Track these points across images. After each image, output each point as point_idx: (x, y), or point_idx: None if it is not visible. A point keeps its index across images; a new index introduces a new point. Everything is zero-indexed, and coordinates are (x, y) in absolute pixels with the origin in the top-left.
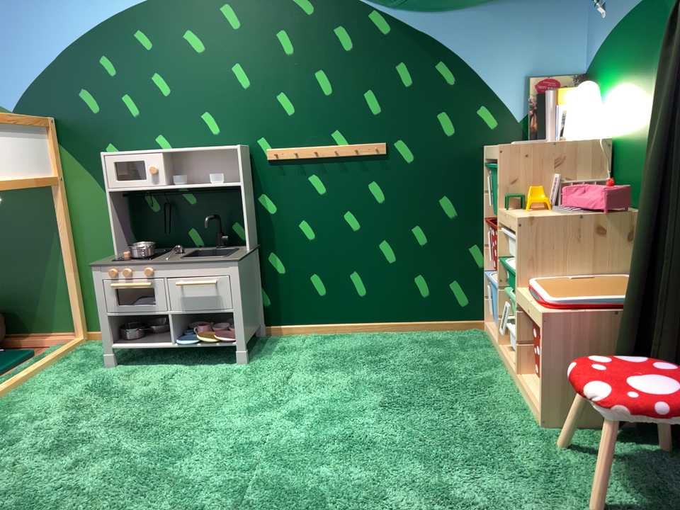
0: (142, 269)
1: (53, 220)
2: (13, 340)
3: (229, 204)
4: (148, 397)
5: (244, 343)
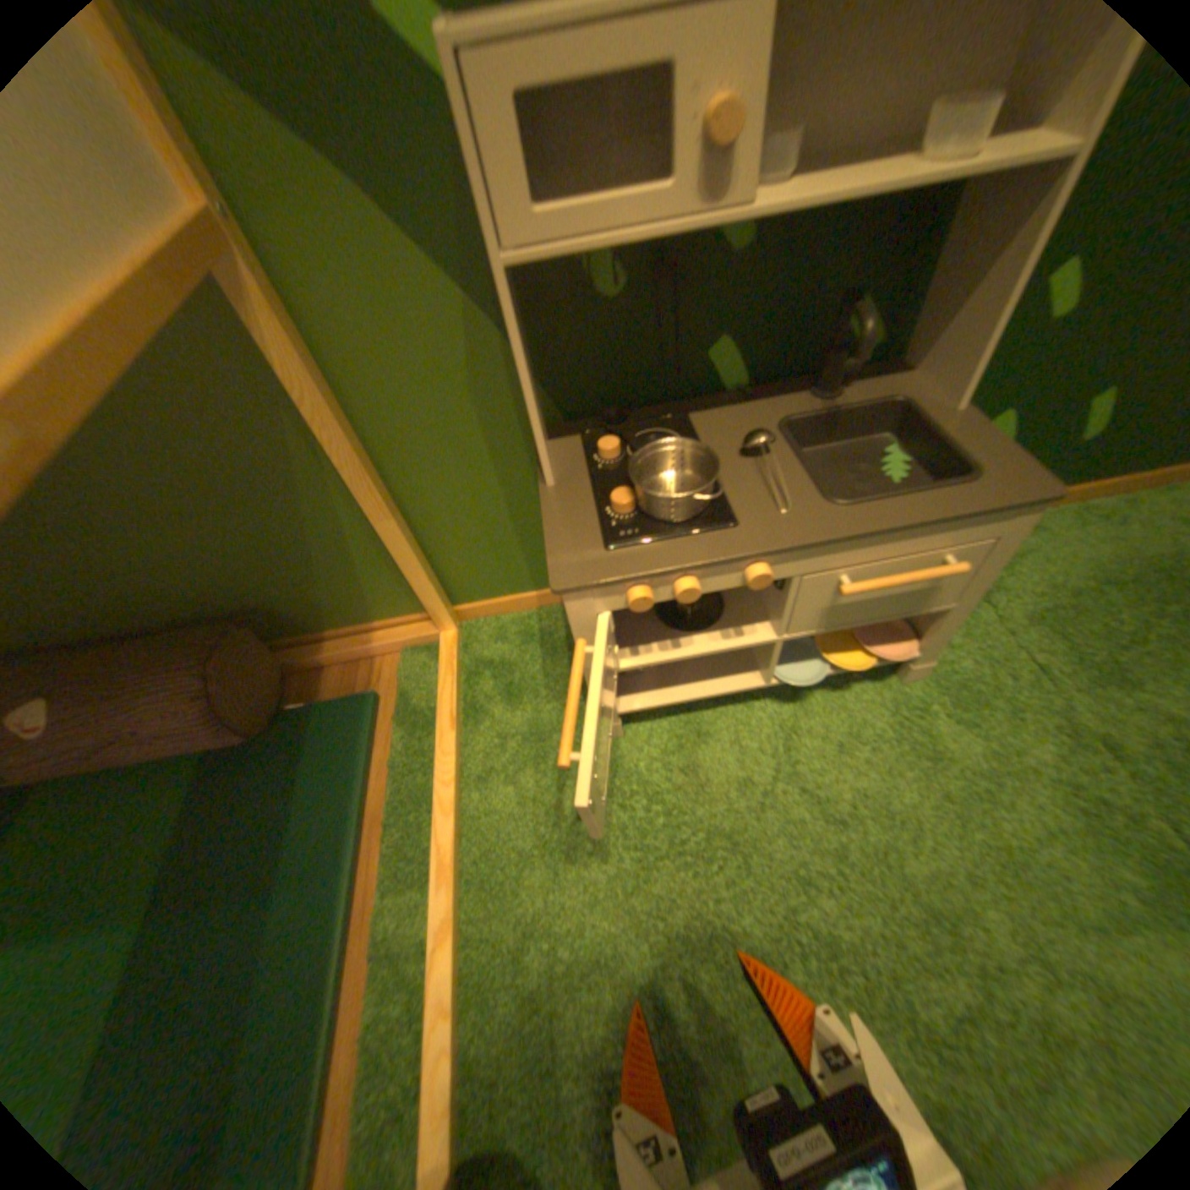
0: (739, 573)
1: (264, 381)
2: (297, 662)
3: (868, 235)
4: (816, 858)
5: (943, 654)
